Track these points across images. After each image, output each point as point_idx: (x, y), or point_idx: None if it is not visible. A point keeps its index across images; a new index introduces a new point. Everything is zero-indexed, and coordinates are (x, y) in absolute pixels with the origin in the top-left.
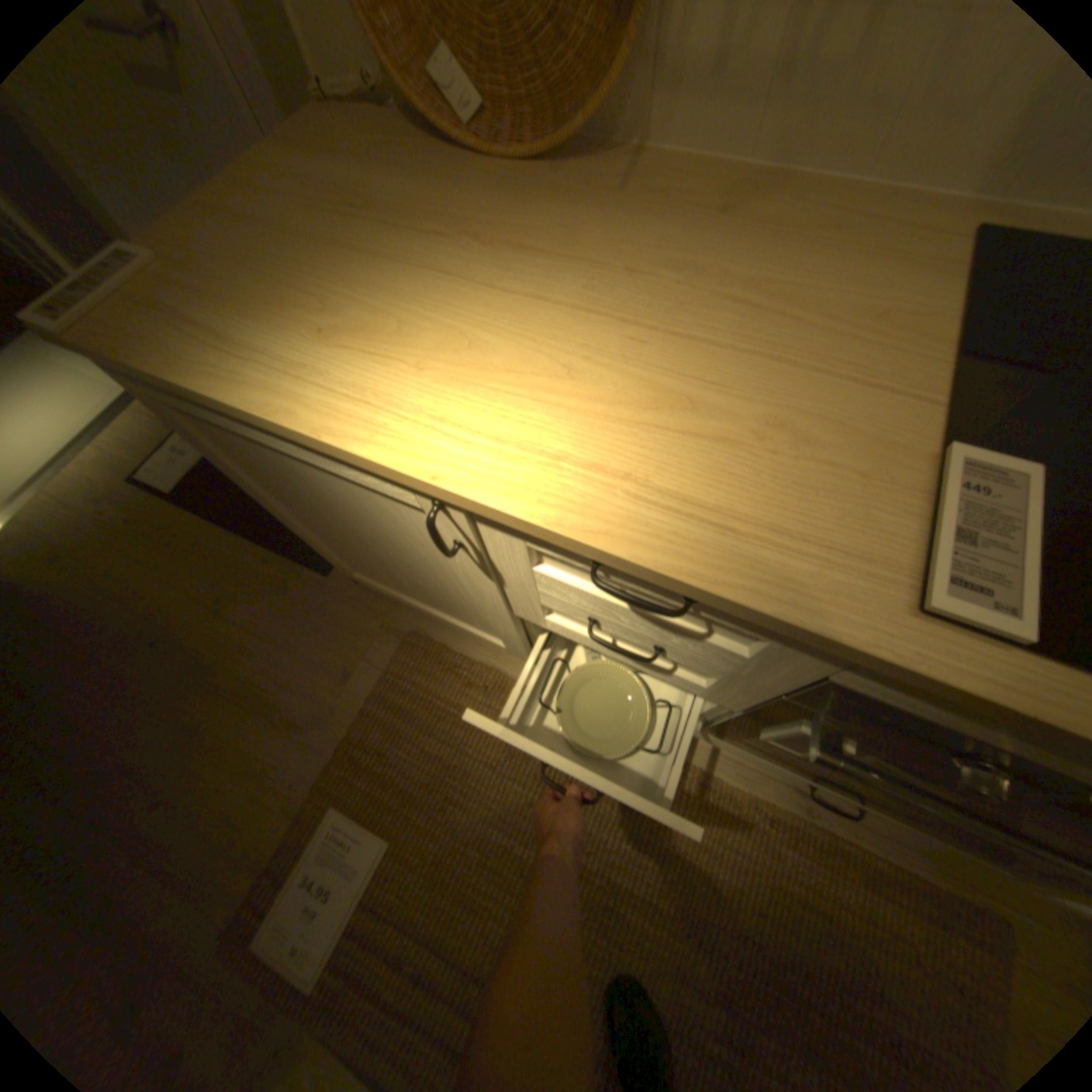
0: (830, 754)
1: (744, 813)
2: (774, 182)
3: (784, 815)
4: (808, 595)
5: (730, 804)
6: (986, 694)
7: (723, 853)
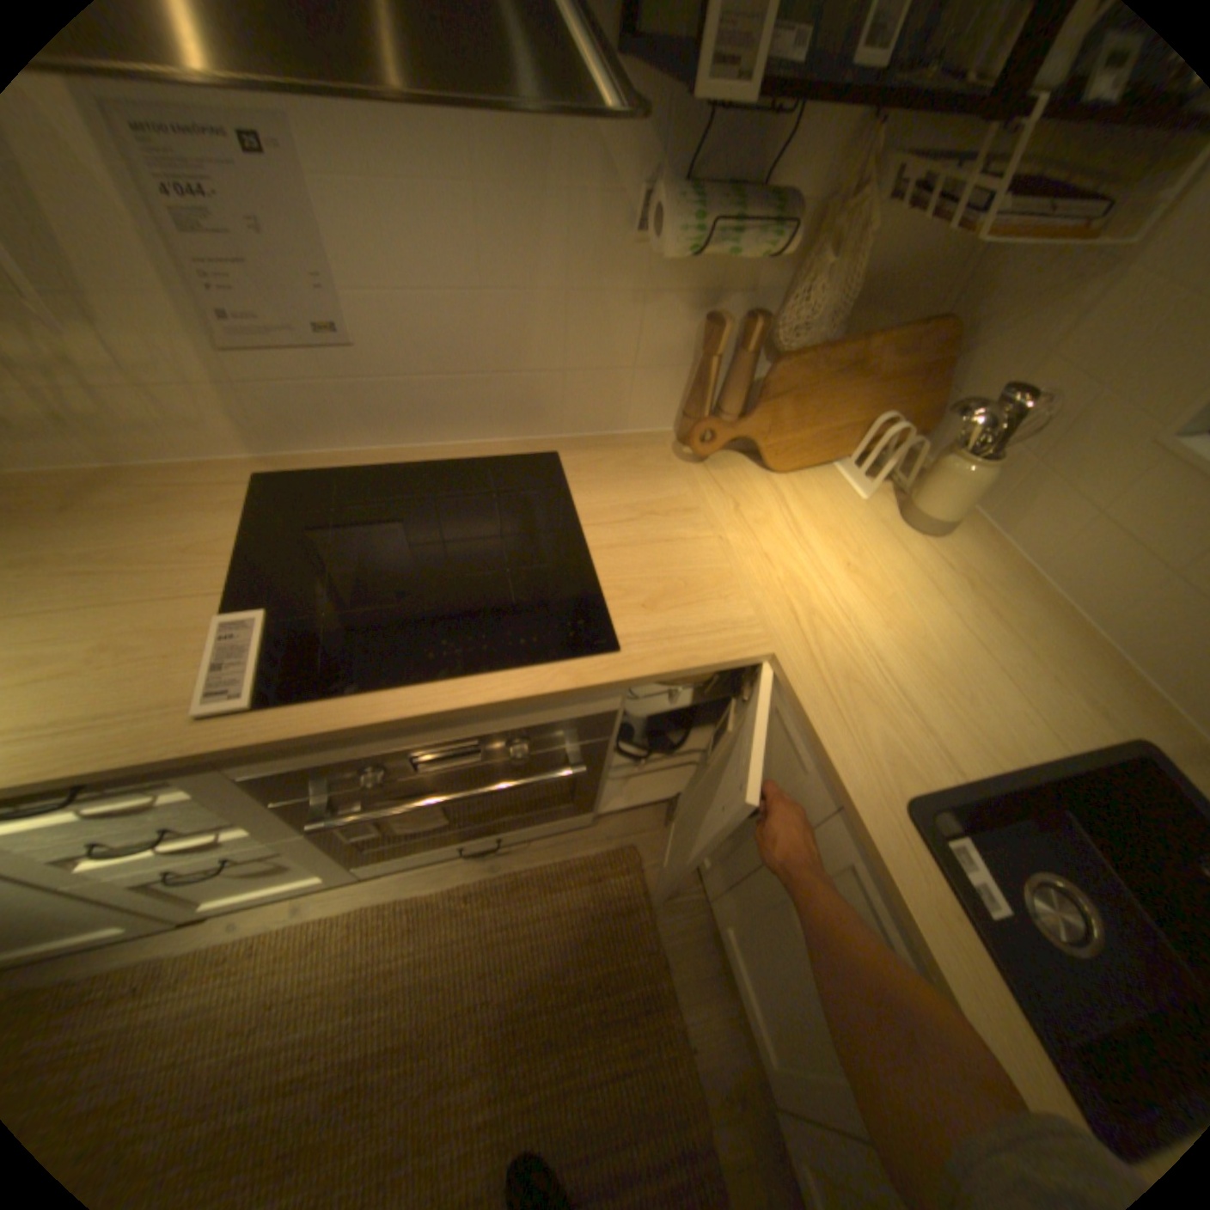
0: (316, 823)
1: (439, 909)
2: (104, 482)
3: (471, 886)
4: (114, 750)
5: (425, 911)
6: (227, 748)
7: (432, 954)
